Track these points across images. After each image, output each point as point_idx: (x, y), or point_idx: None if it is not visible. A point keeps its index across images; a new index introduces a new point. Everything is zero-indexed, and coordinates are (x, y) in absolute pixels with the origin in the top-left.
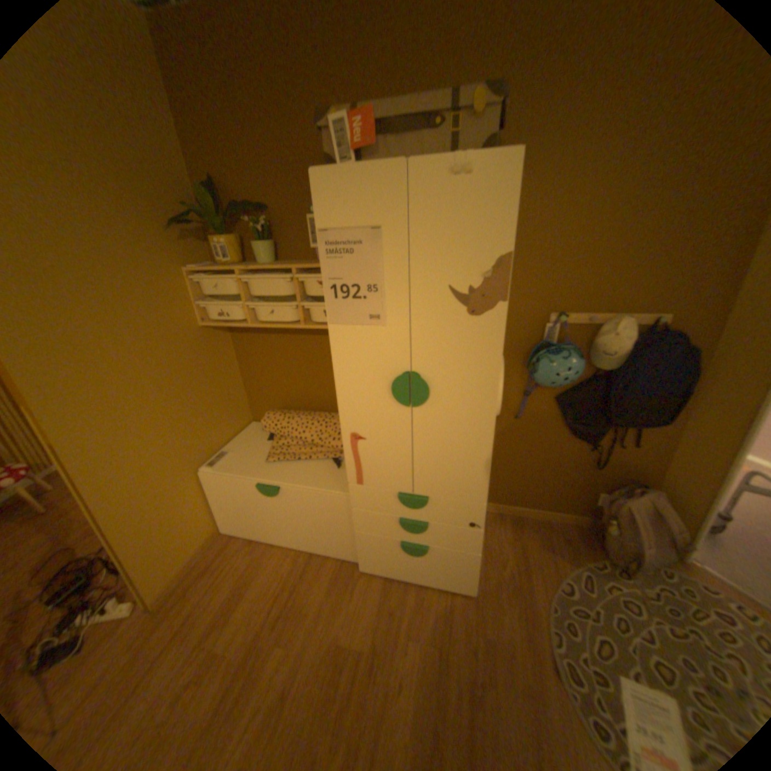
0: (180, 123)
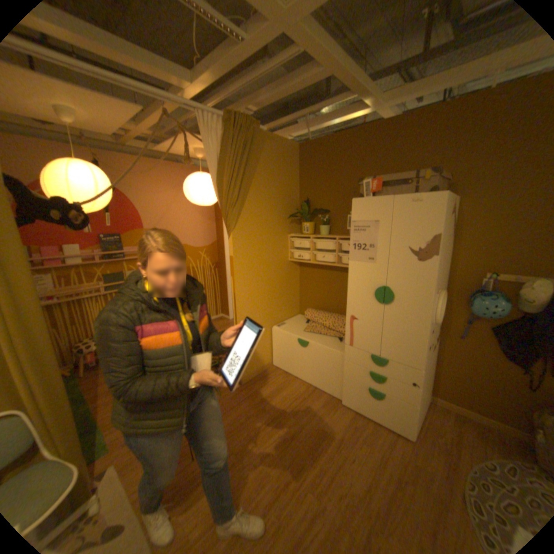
0: (301, 179)
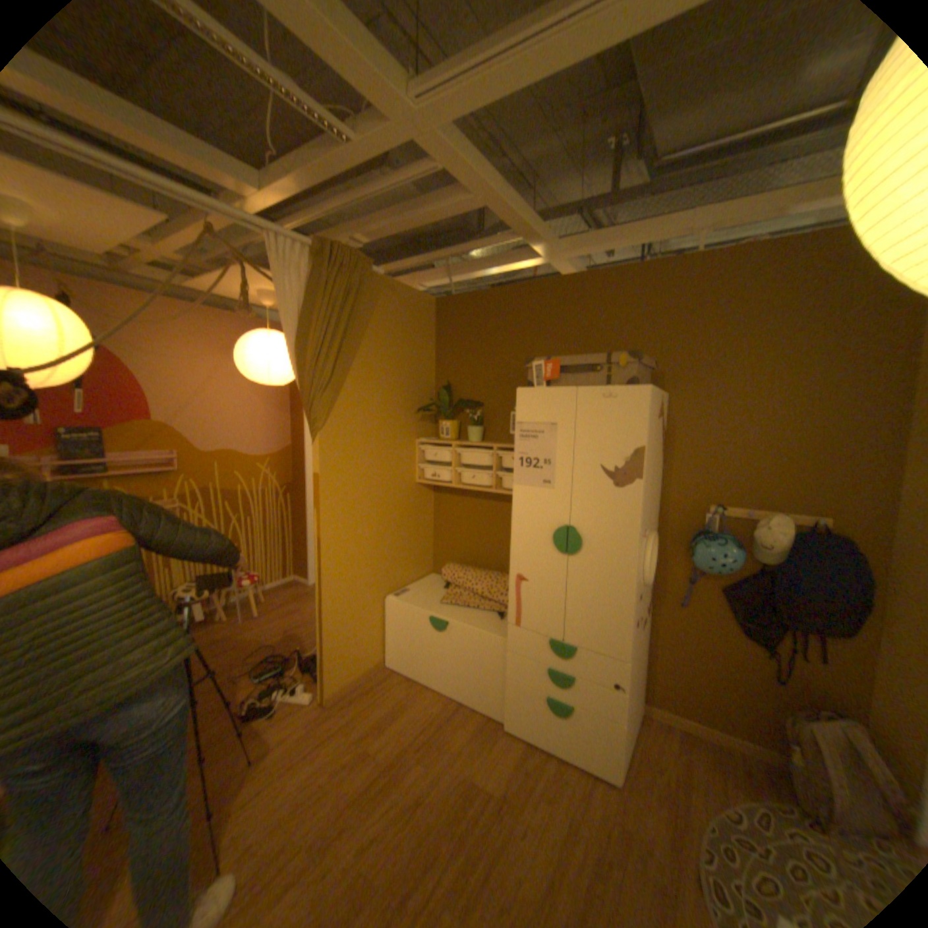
0: (439, 353)
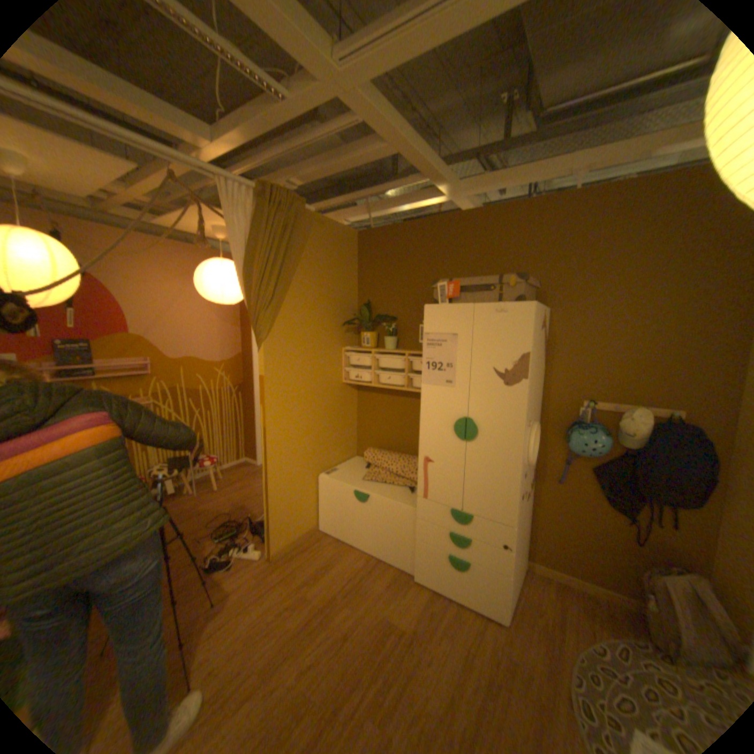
0: (360, 276)
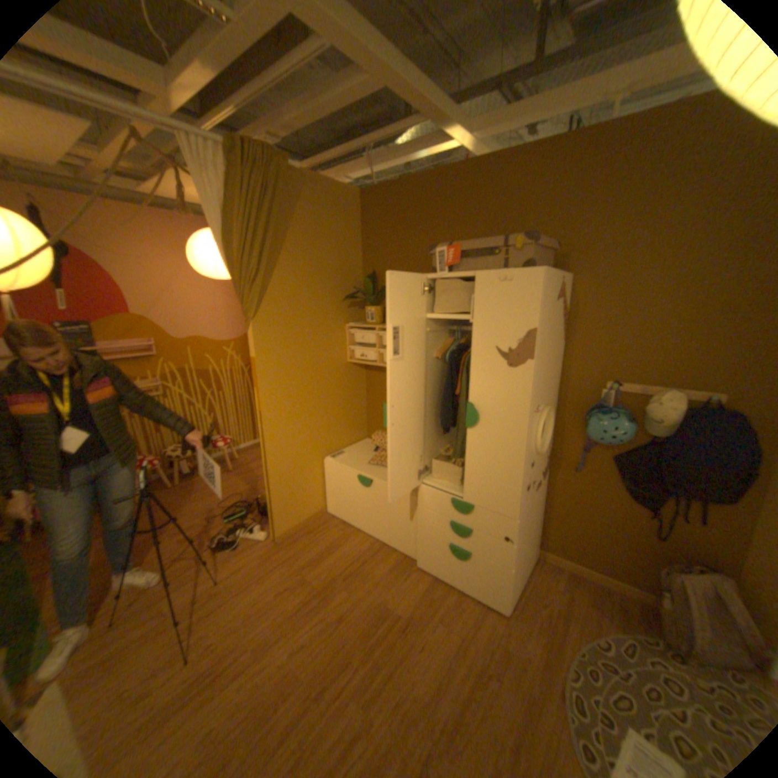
0: (365, 242)
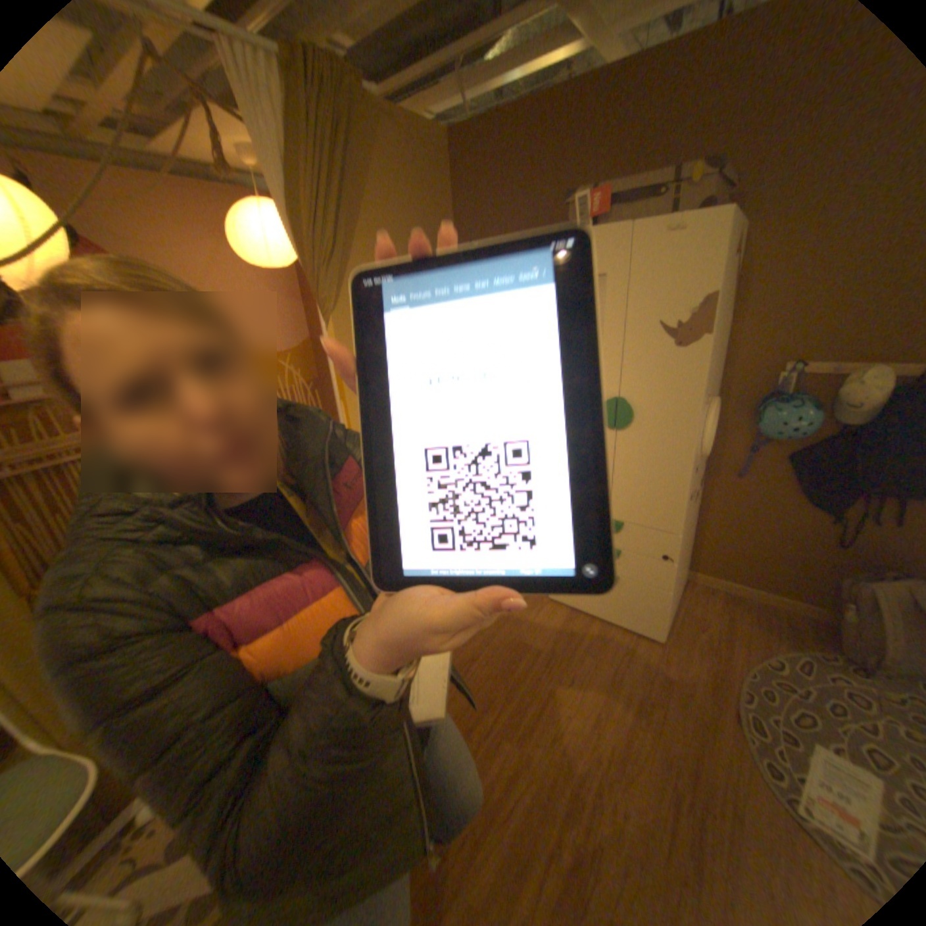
0: (456, 205)
